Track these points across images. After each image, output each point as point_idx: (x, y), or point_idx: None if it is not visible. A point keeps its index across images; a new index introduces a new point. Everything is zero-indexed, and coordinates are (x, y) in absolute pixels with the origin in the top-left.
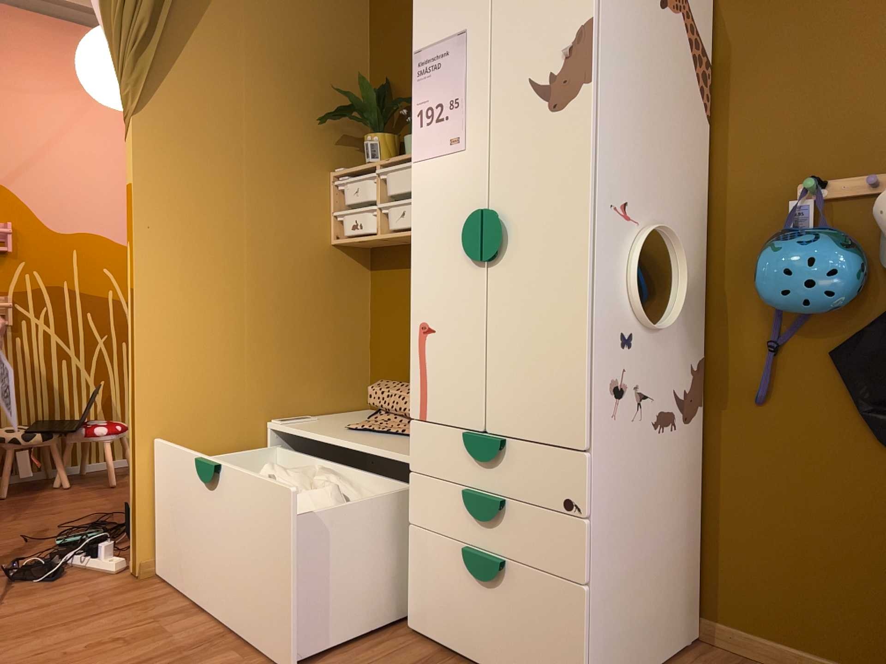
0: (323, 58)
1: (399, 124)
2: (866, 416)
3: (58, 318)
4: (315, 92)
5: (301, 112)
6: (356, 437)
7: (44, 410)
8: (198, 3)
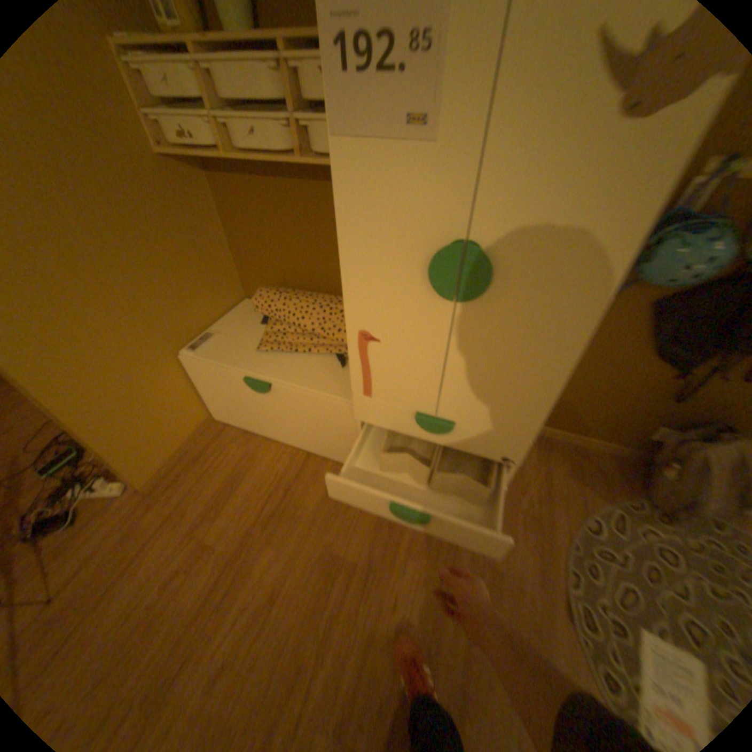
0: None
1: None
2: (658, 342)
3: None
4: None
5: None
6: (277, 367)
7: None
8: None
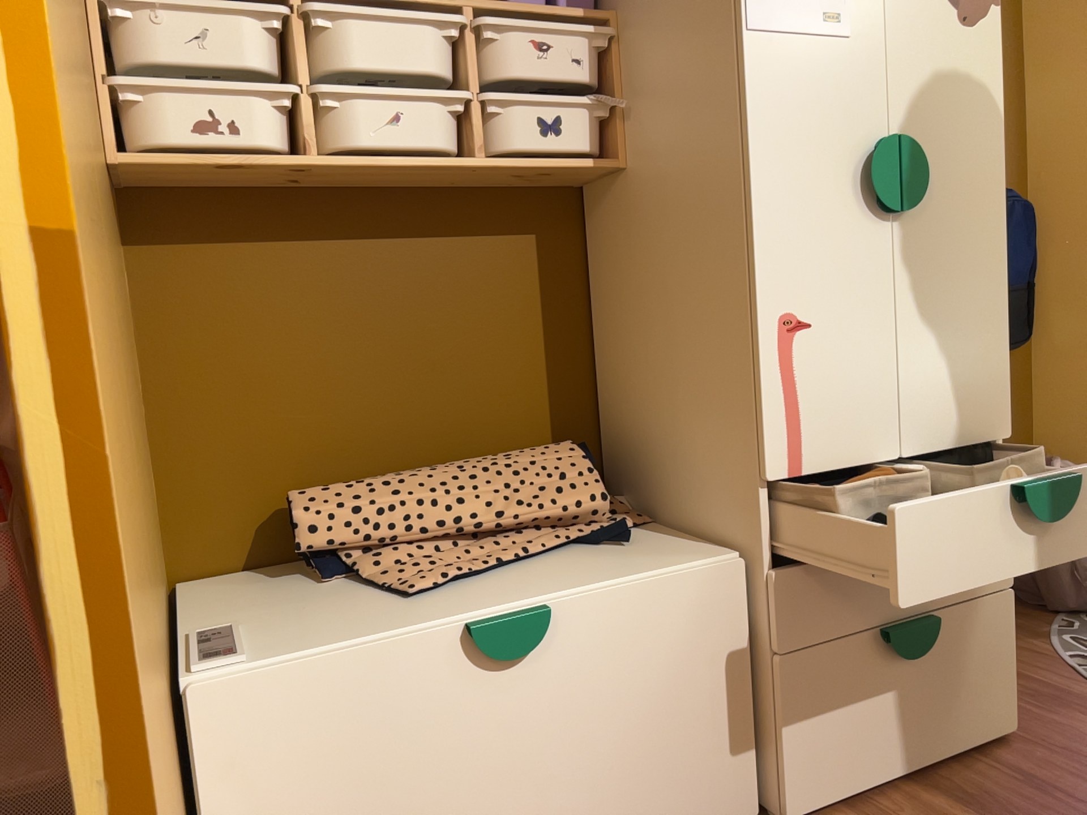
0: None
1: None
2: None
3: None
4: None
5: None
6: (509, 591)
7: None
8: None
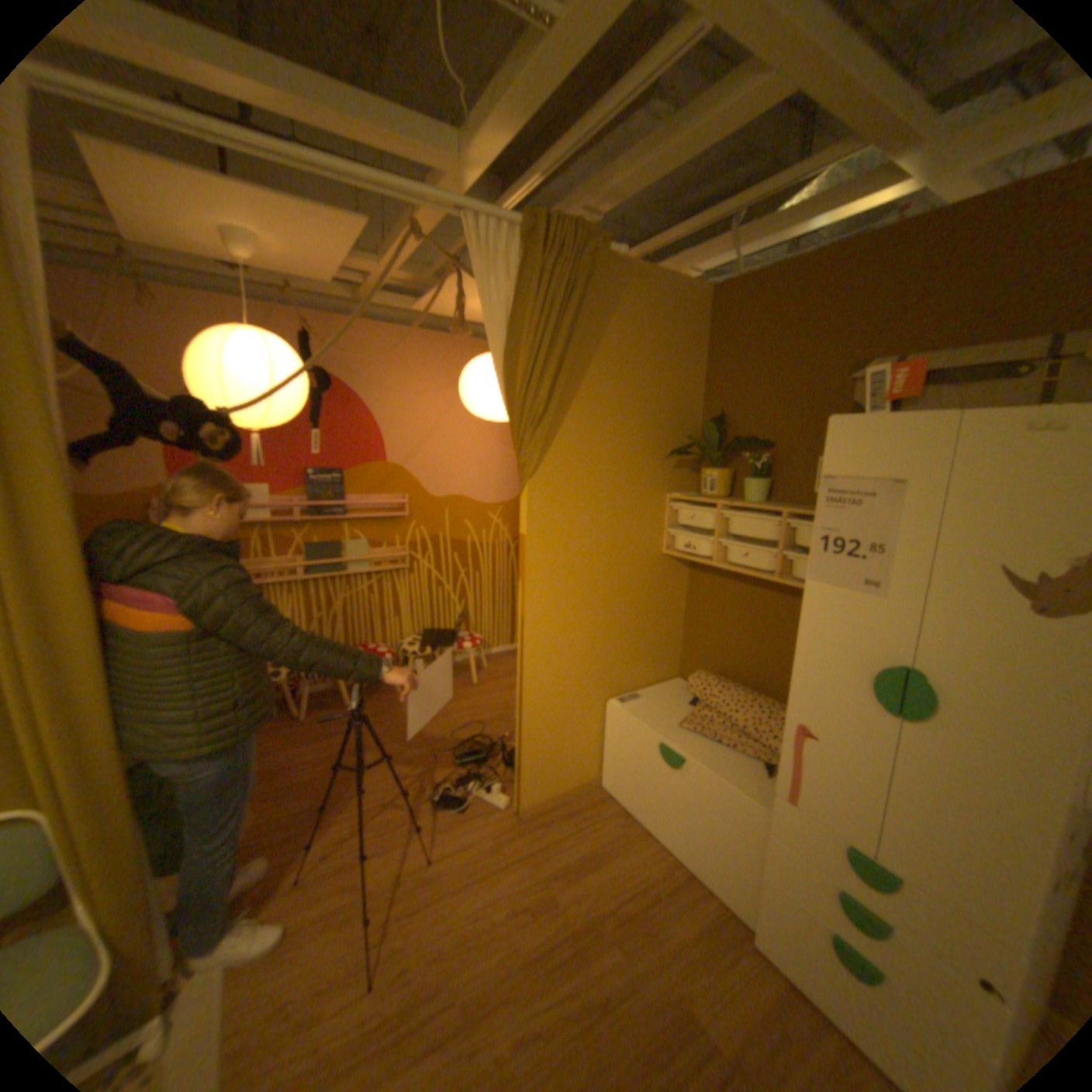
0: (667, 395)
1: (731, 454)
2: None
3: (435, 559)
4: (659, 427)
5: (647, 448)
6: (696, 748)
7: (427, 623)
8: (576, 370)
